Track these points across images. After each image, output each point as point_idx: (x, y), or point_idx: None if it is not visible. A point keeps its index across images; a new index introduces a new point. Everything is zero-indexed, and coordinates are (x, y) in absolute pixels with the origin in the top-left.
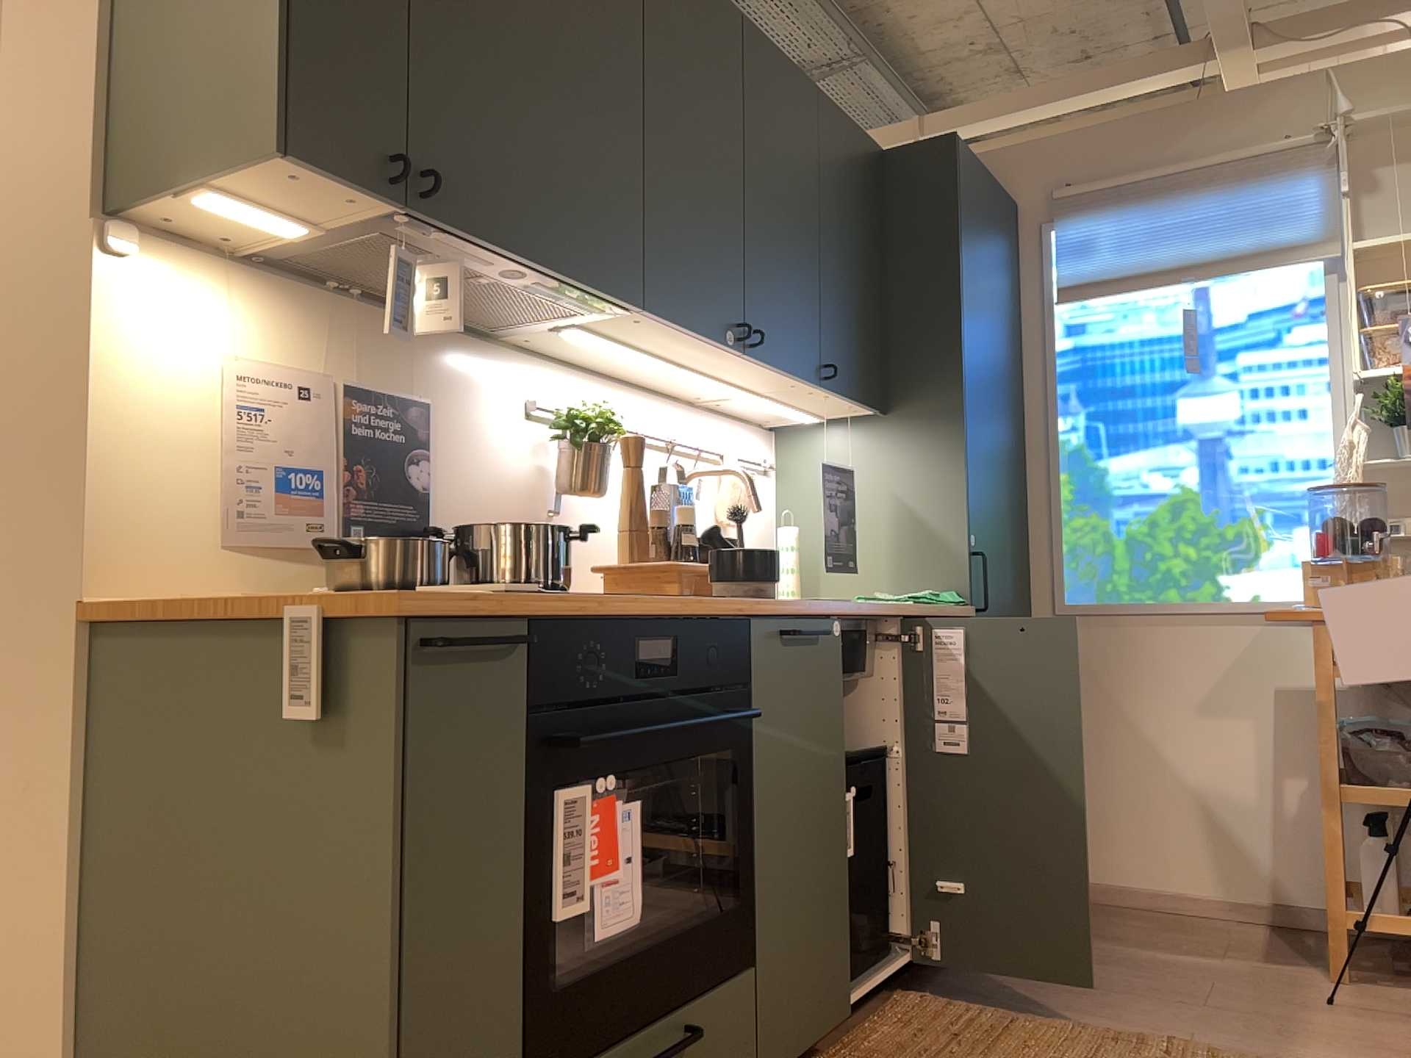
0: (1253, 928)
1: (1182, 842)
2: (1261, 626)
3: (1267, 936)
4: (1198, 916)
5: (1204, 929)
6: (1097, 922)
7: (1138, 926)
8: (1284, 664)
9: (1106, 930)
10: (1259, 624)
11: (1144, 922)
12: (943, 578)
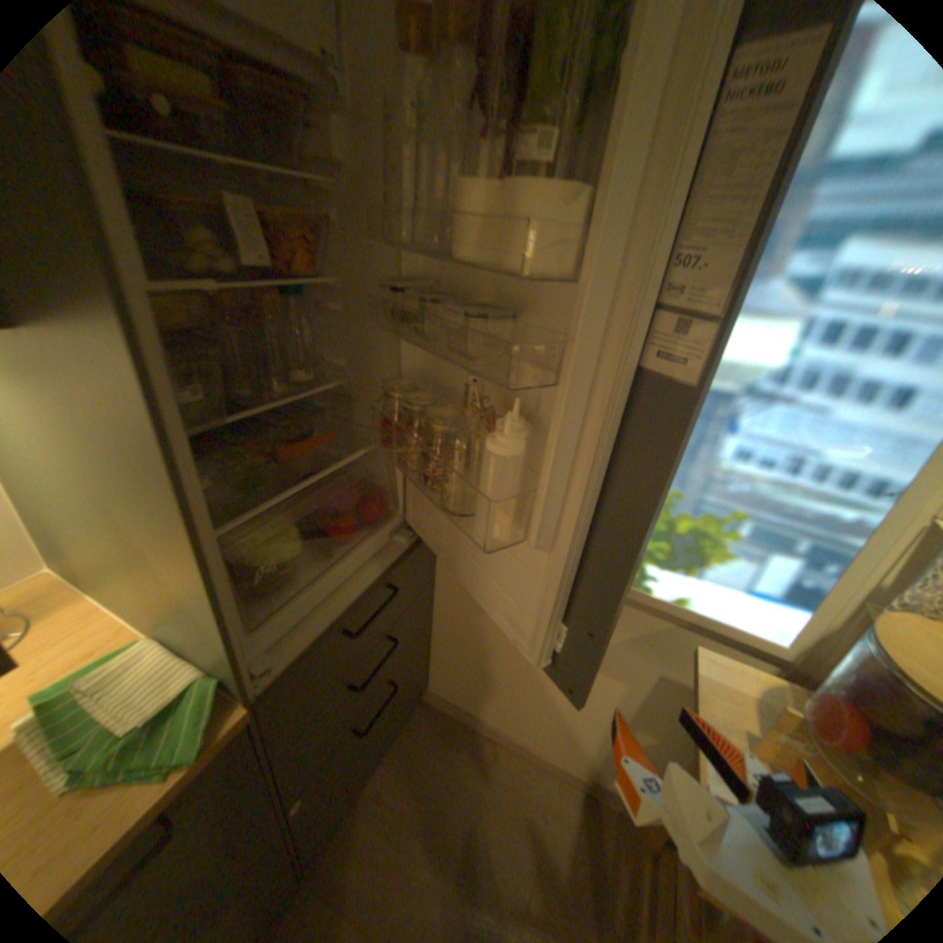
0: (570, 805)
1: (534, 724)
2: (675, 629)
3: (577, 831)
4: (532, 769)
5: (529, 809)
6: (444, 791)
7: (476, 801)
8: (683, 664)
9: (445, 817)
10: (674, 622)
11: (485, 788)
12: (203, 651)
